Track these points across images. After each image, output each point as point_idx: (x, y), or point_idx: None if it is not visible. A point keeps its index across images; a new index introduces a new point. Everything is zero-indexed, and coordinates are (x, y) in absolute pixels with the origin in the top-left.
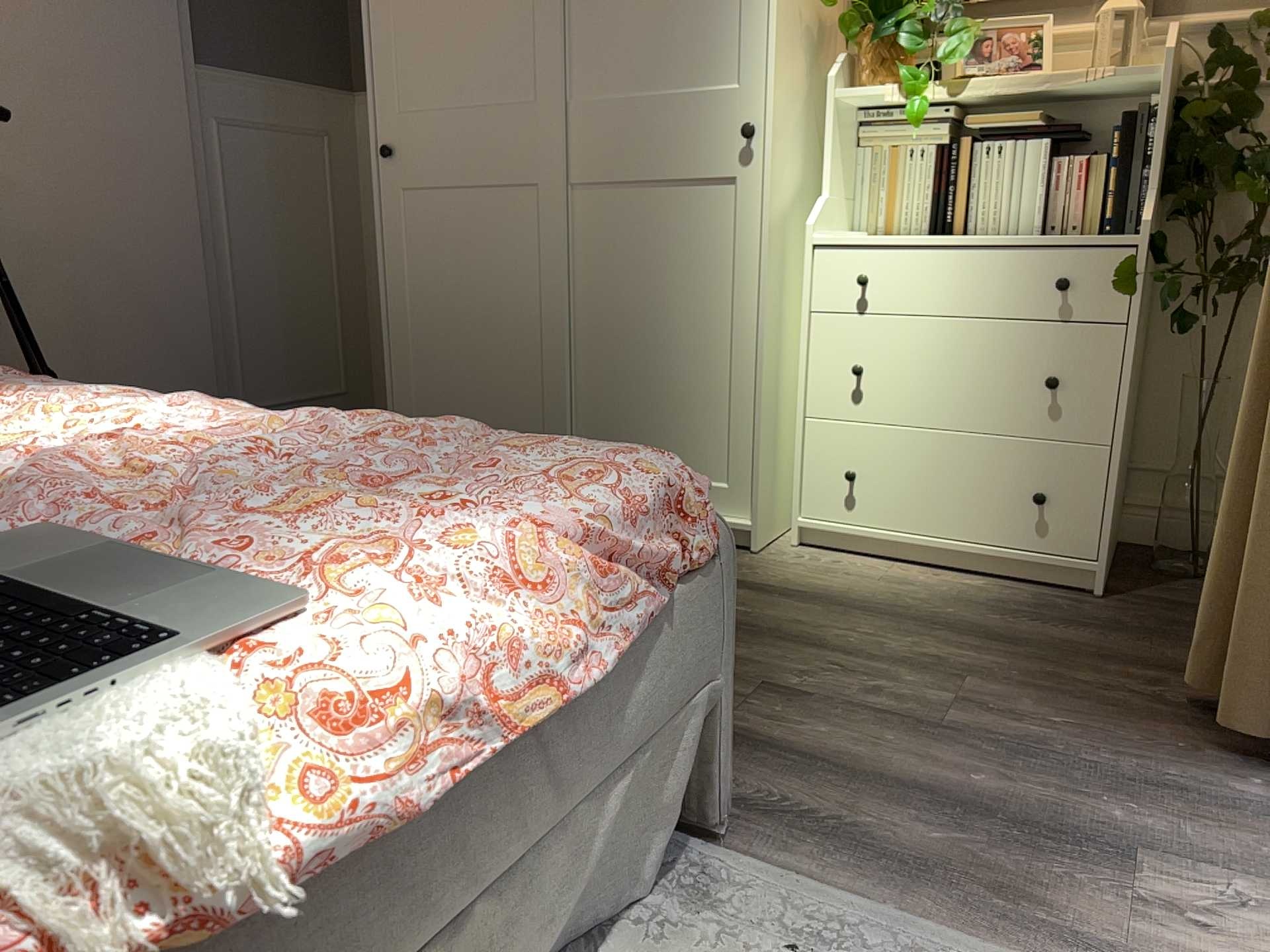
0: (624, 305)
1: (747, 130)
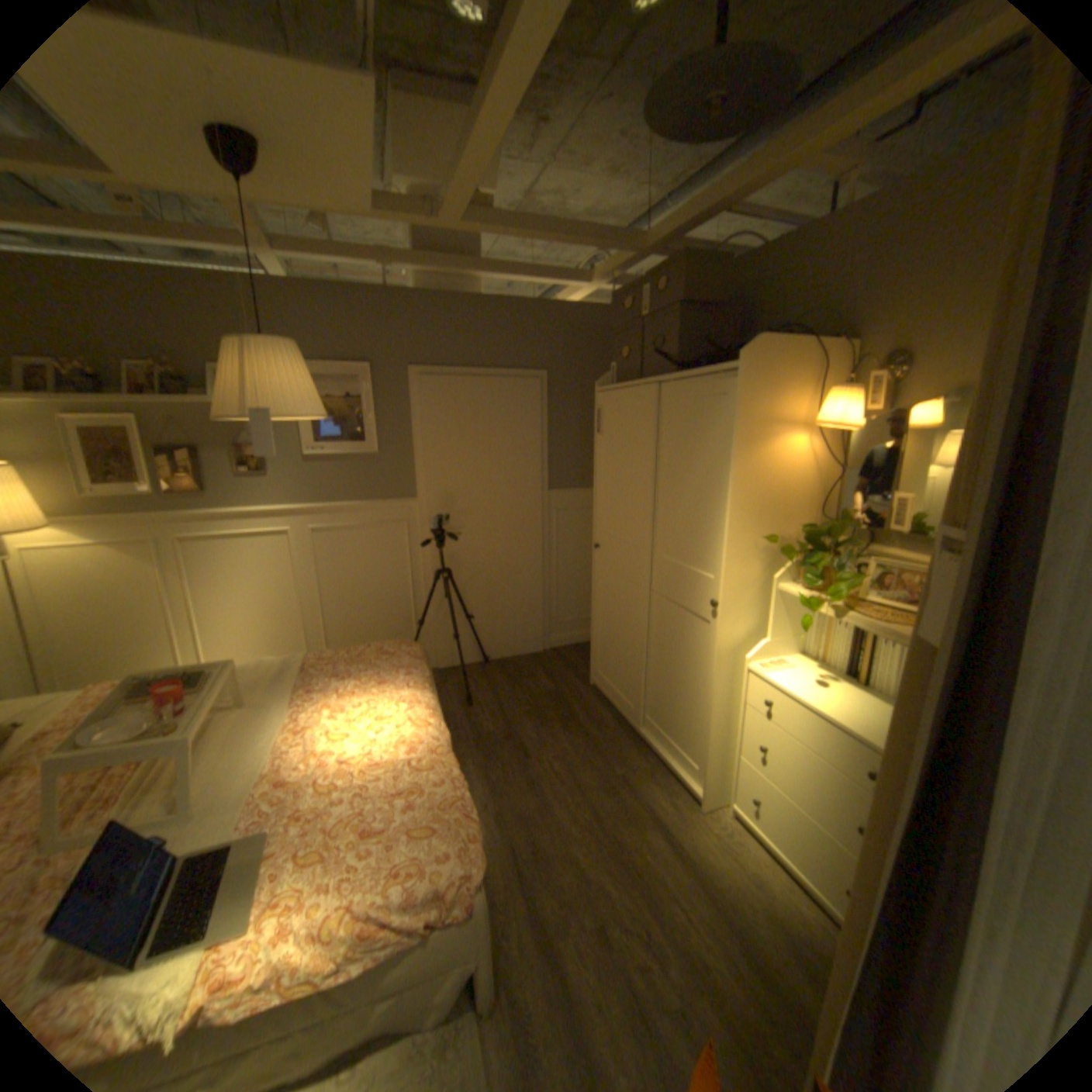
0: (667, 655)
1: (713, 603)
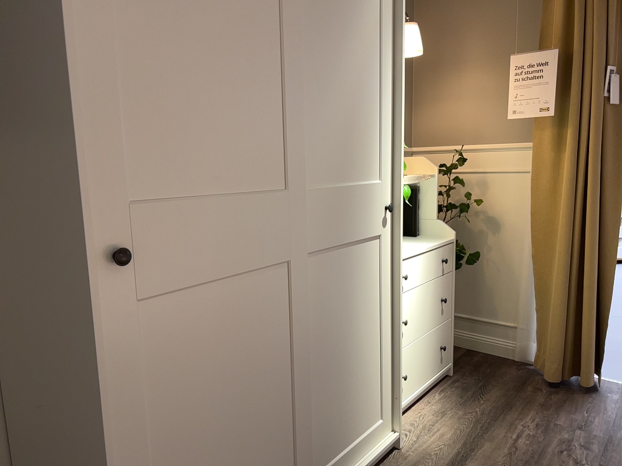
0: (333, 328)
1: (387, 209)
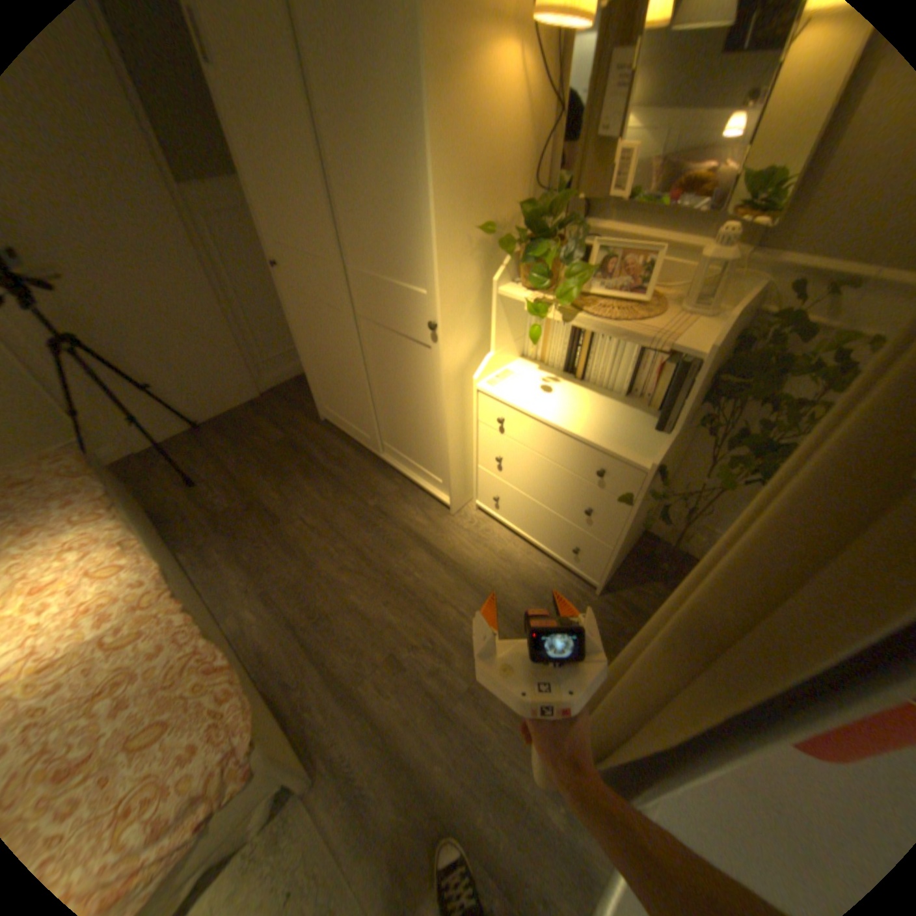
0: (390, 386)
1: (430, 326)
